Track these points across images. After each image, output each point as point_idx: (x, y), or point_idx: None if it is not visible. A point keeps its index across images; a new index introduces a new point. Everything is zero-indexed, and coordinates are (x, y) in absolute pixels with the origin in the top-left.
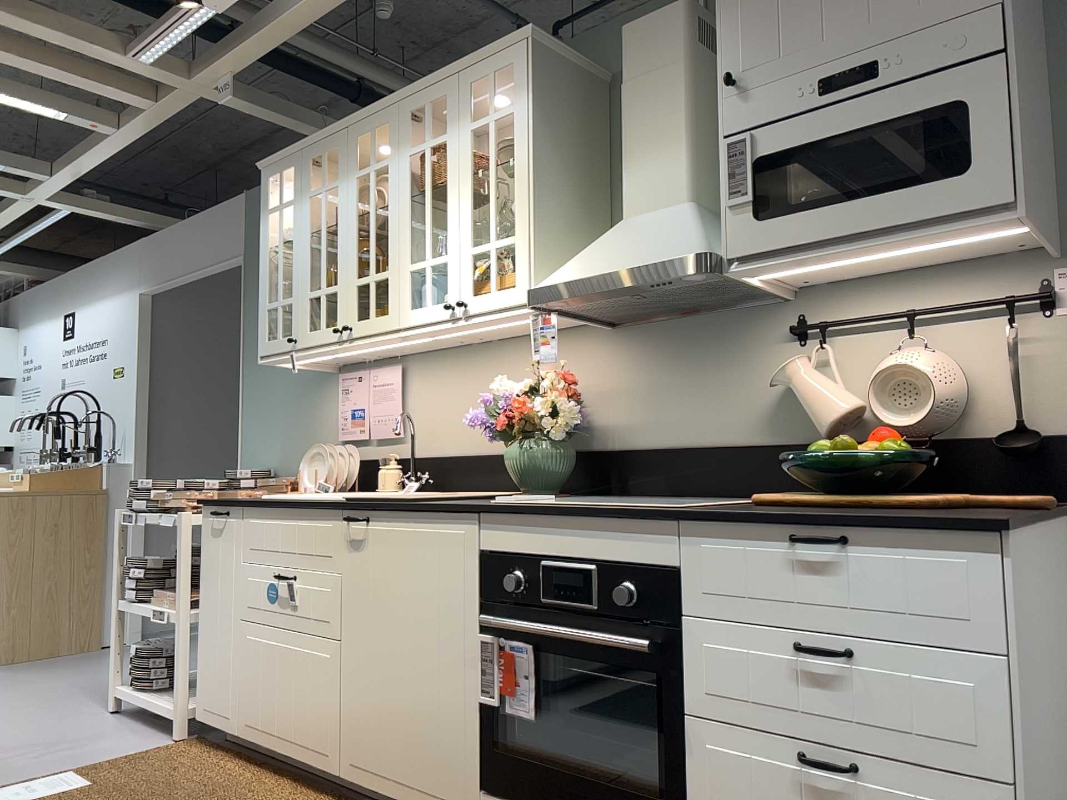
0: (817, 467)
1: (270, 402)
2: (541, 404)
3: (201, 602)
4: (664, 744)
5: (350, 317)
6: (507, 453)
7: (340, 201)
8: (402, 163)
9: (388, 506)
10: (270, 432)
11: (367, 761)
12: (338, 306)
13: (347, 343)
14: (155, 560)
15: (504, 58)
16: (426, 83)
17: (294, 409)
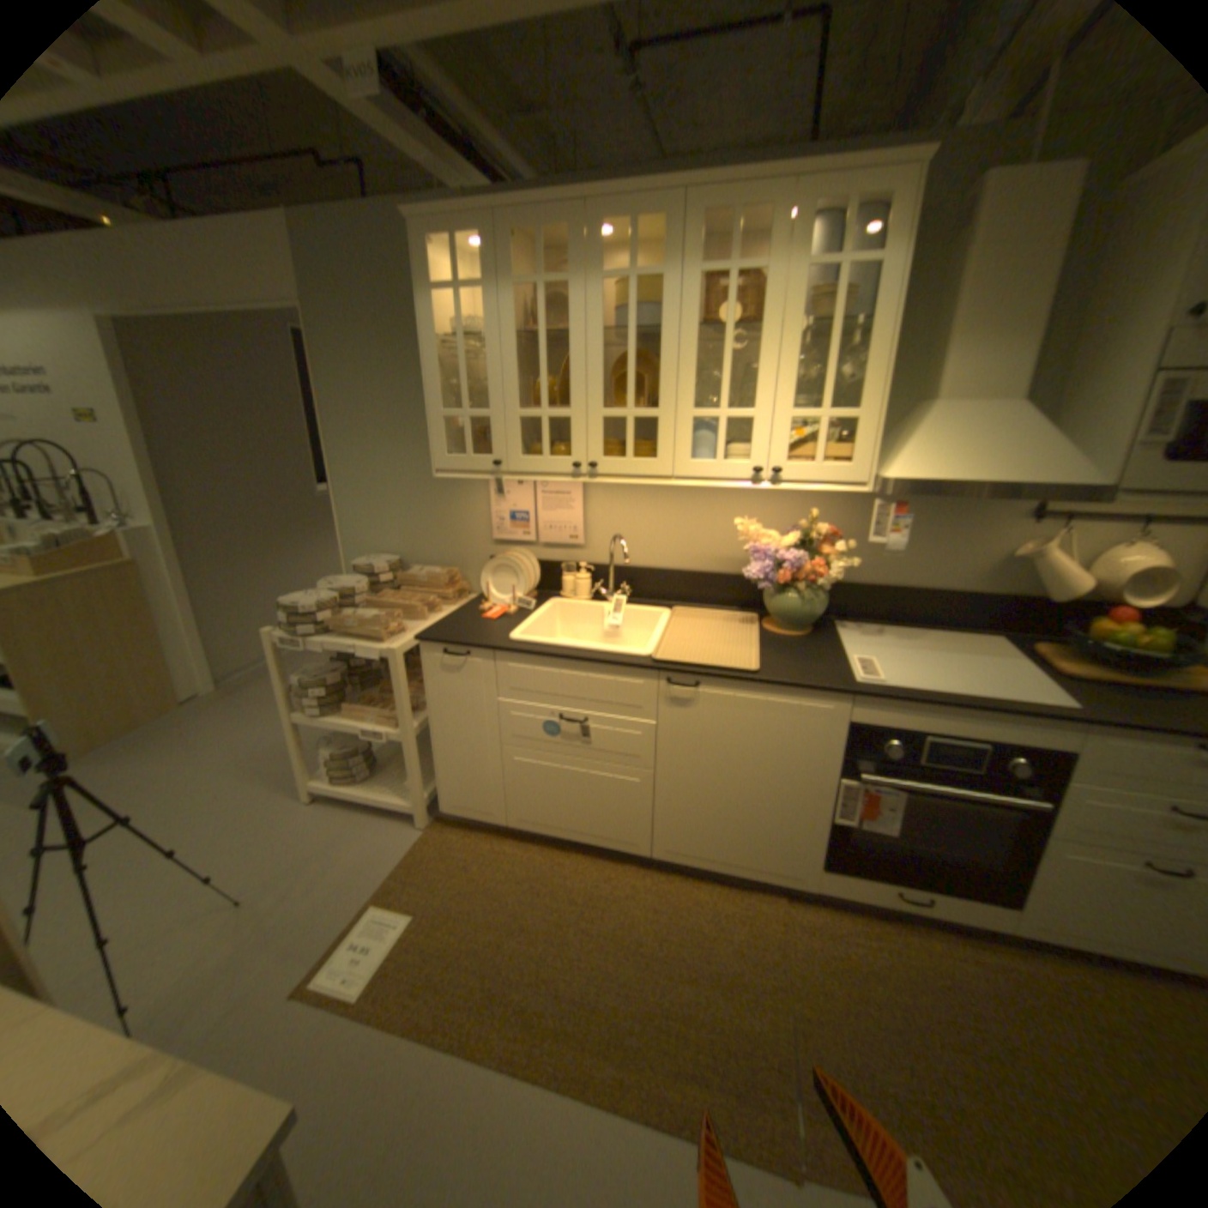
0: (1112, 649)
1: (377, 487)
2: (830, 566)
3: (431, 727)
4: (1021, 853)
5: (594, 452)
6: (774, 598)
7: (573, 304)
8: (686, 278)
9: (735, 678)
10: (382, 518)
11: (689, 851)
12: (571, 436)
13: (586, 479)
14: (325, 675)
15: (881, 177)
16: (742, 173)
17: (418, 499)
